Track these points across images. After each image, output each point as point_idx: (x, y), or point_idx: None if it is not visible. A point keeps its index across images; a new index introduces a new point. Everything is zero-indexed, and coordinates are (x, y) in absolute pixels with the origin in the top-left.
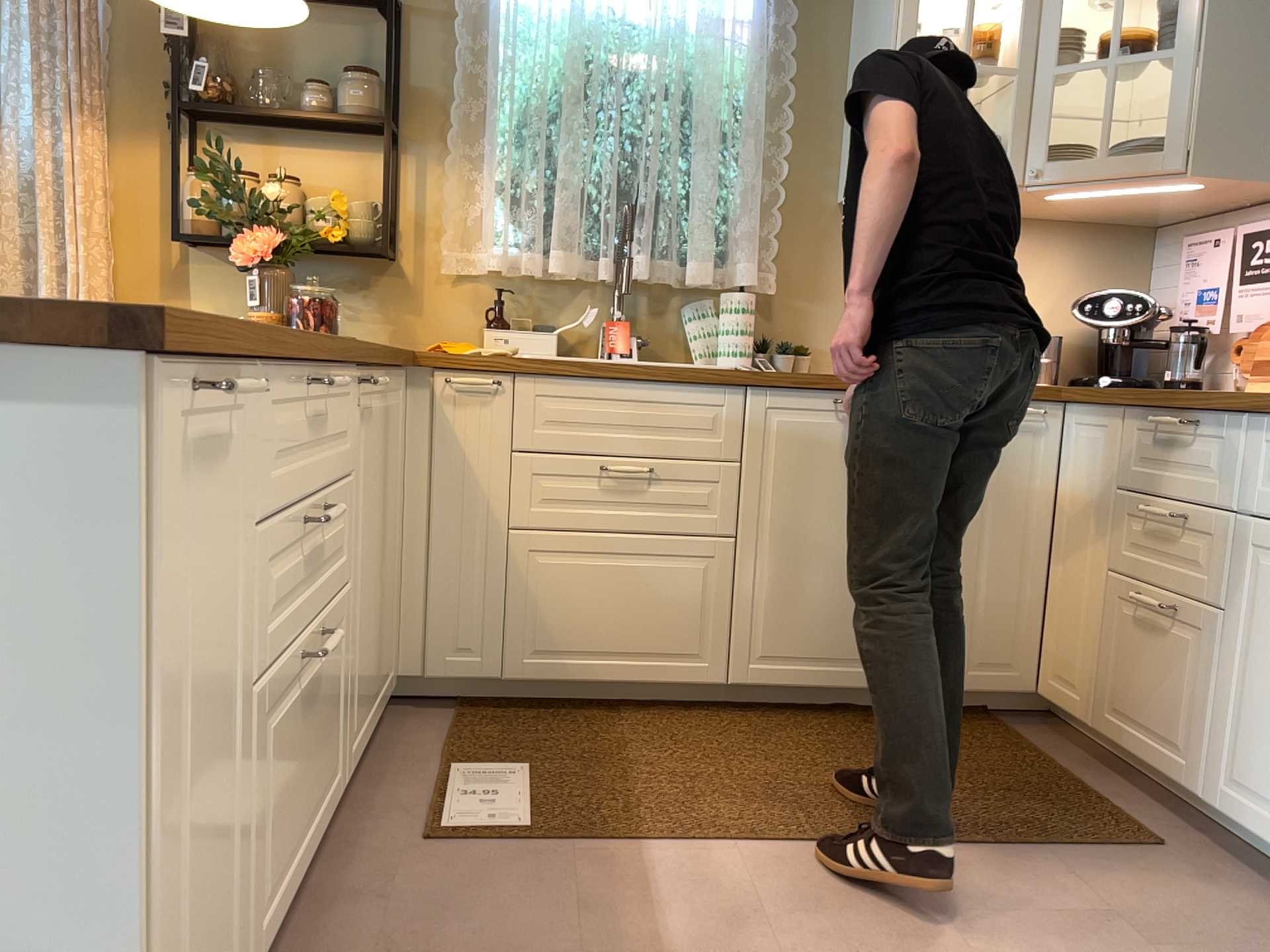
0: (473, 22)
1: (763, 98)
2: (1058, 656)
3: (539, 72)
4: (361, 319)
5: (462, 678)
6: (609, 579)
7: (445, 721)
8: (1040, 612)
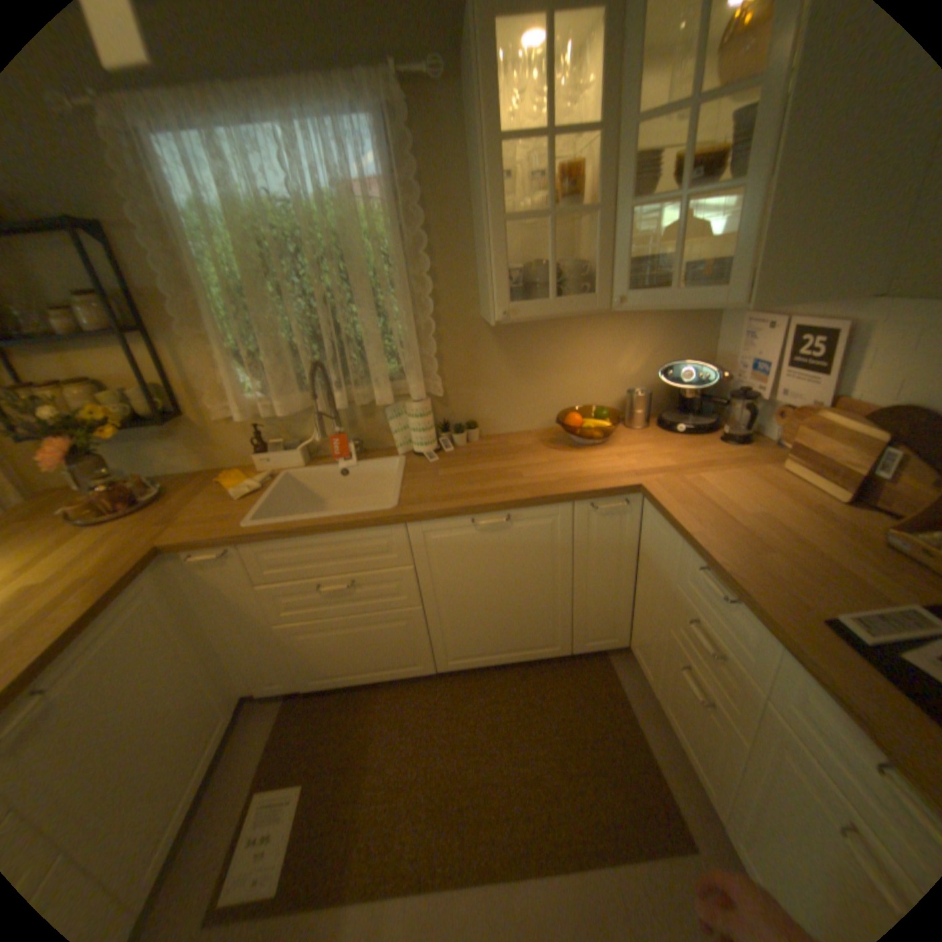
0: (157, 226)
1: (405, 245)
2: (639, 641)
3: (218, 264)
4: (177, 455)
5: (276, 694)
6: (346, 639)
7: (271, 721)
8: (629, 610)
